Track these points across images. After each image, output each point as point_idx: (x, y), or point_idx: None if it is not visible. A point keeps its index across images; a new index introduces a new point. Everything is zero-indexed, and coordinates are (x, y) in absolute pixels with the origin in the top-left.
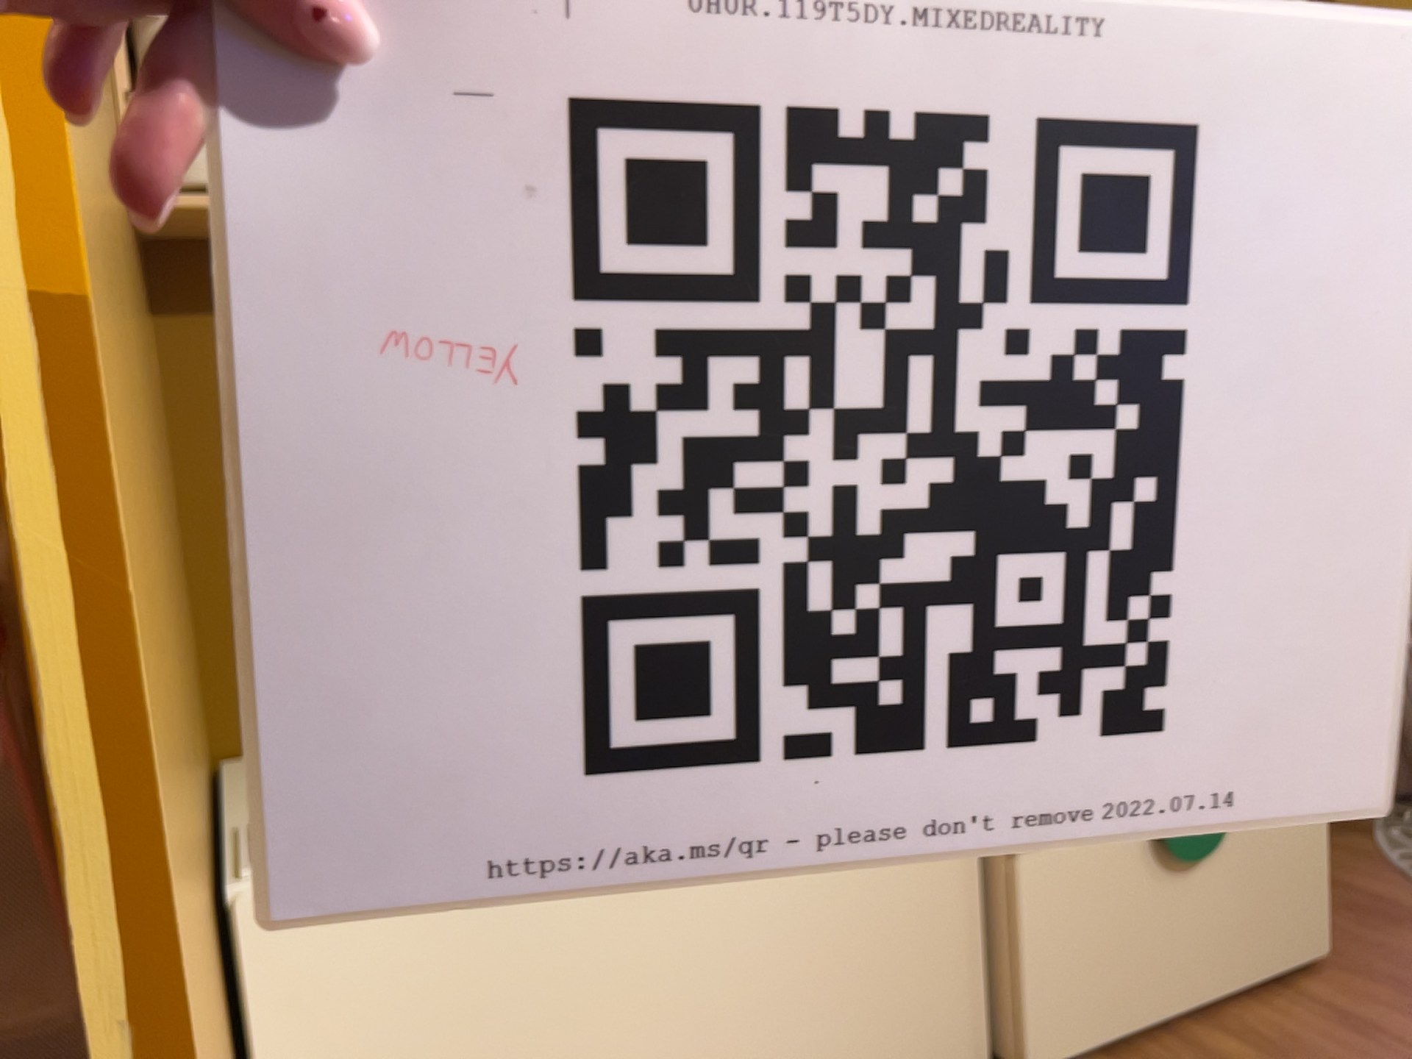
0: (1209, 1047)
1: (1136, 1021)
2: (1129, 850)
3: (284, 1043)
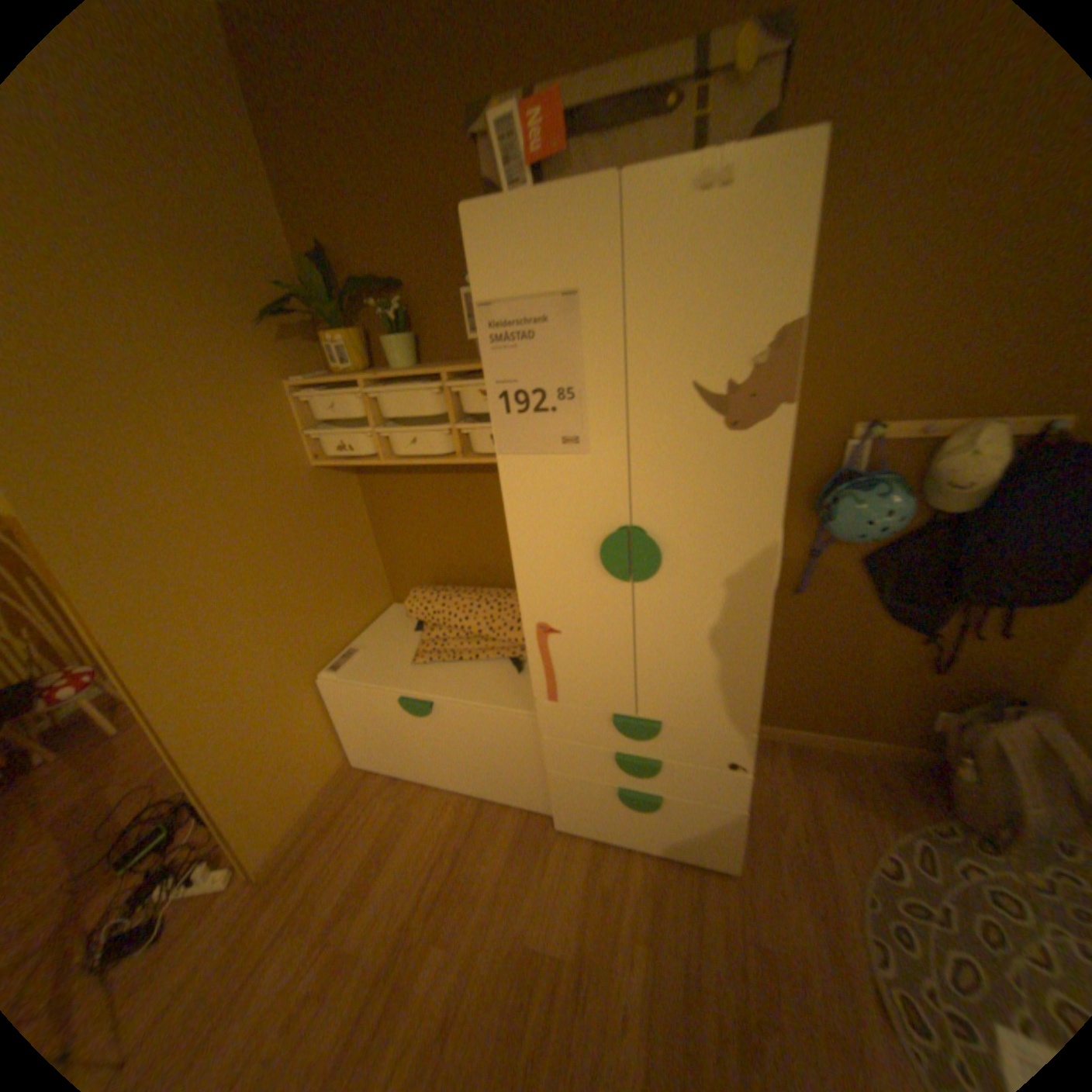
0: (629, 868)
1: (608, 840)
2: (603, 790)
3: (334, 711)
